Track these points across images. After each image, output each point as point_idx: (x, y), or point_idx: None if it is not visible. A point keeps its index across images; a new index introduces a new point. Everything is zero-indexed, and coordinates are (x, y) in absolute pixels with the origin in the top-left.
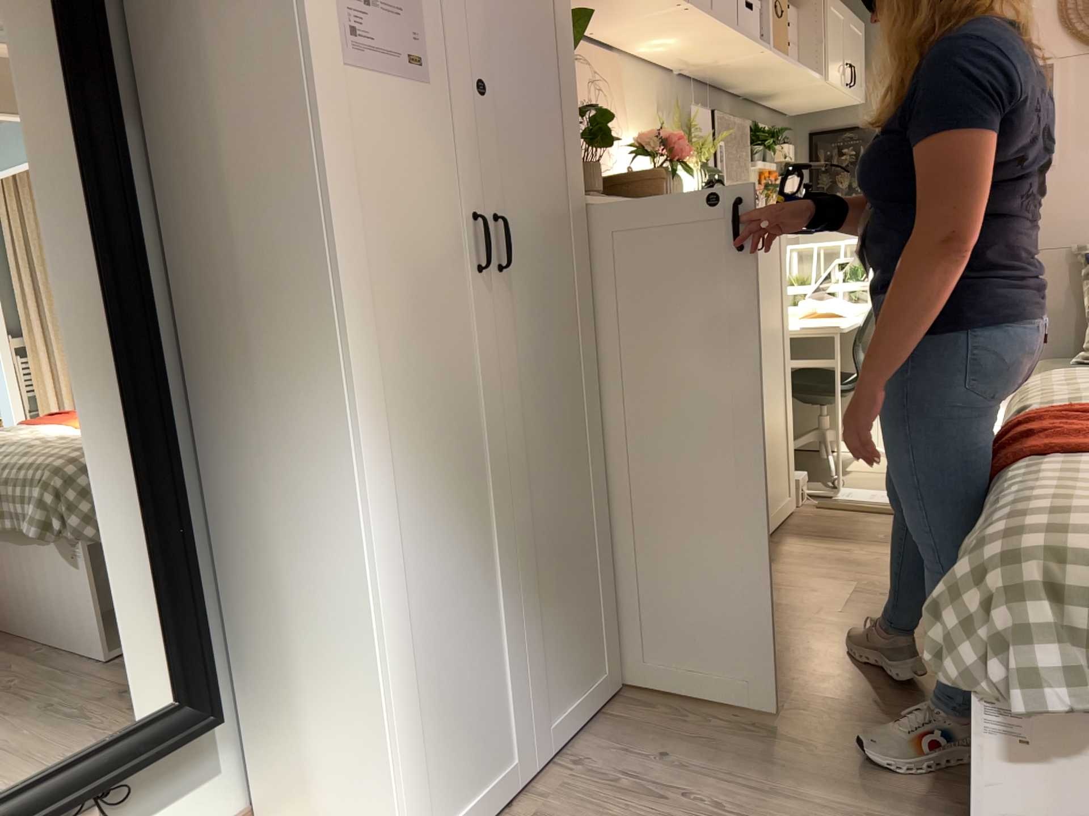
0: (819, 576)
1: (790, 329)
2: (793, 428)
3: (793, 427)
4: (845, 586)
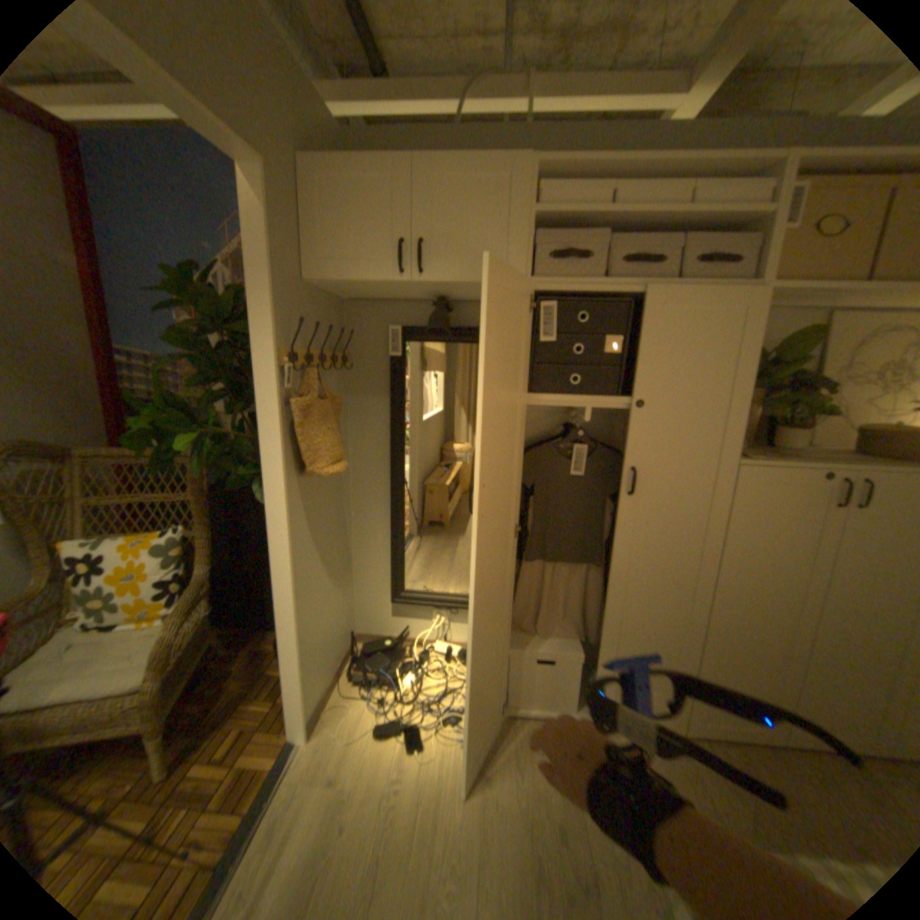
0: None
1: None
2: None
3: None
4: None
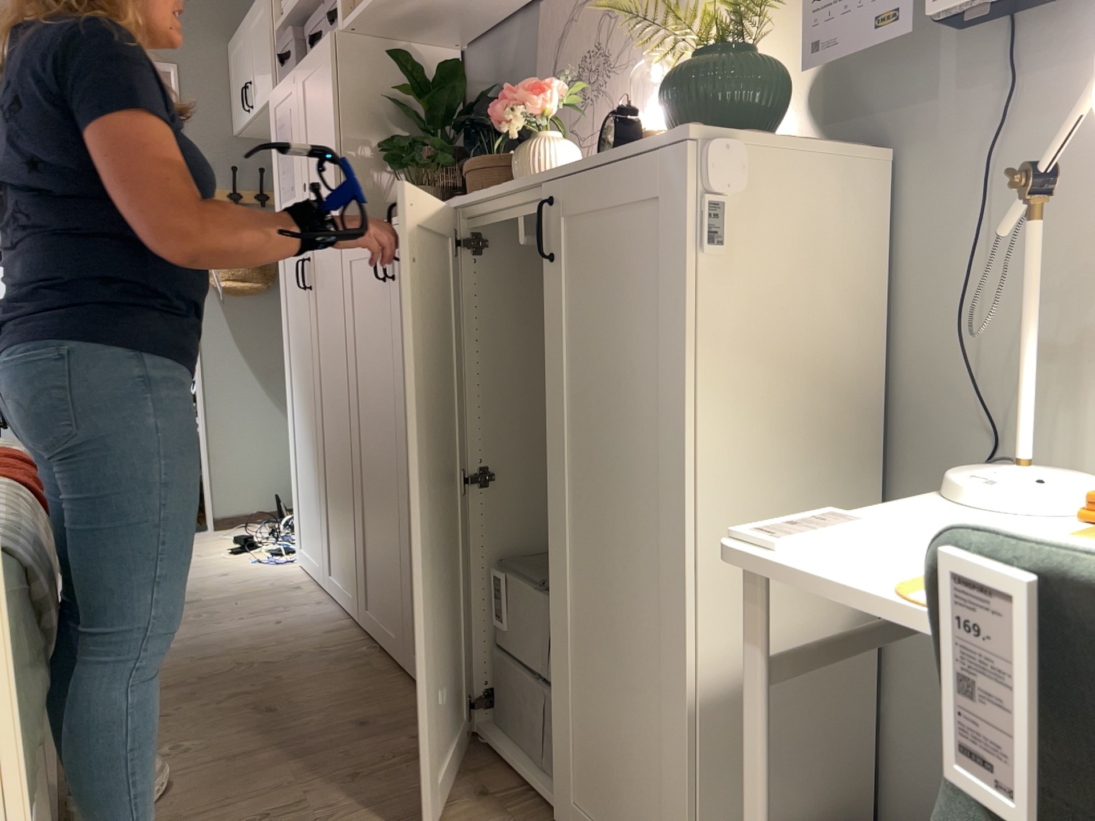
0: (382, 811)
1: (690, 478)
2: (684, 748)
3: (690, 752)
4: (327, 812)
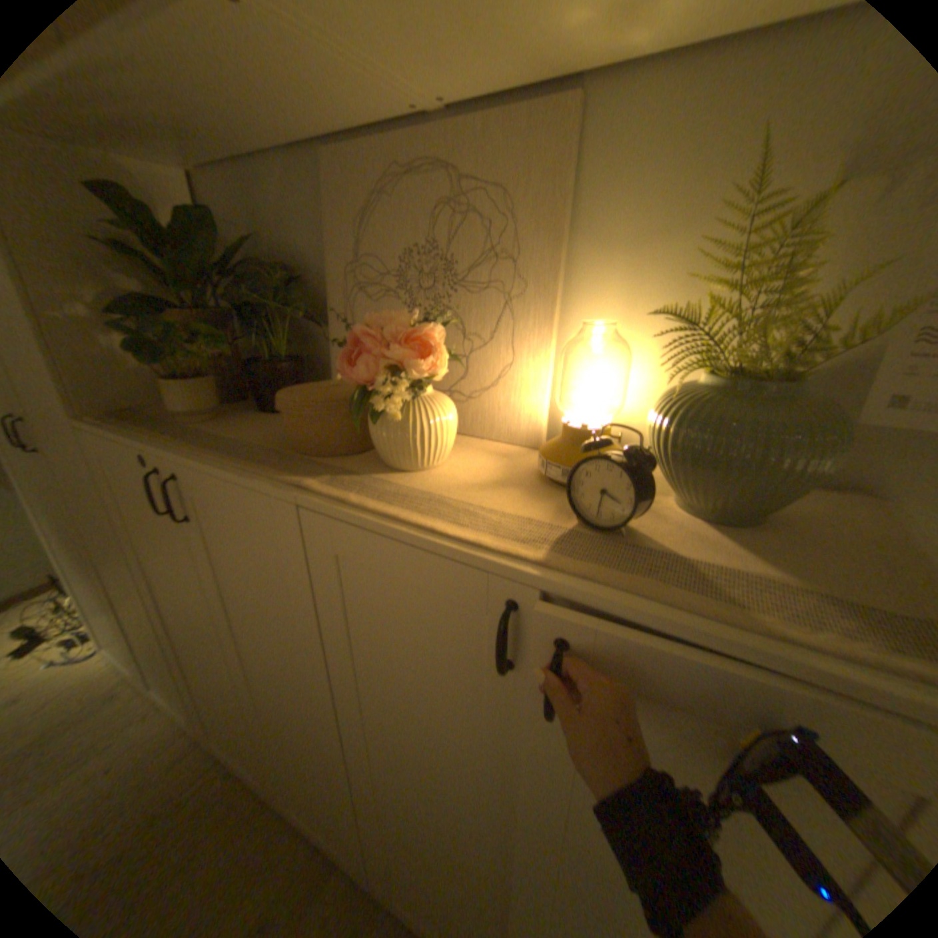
0: None
1: None
2: None
3: None
4: None
